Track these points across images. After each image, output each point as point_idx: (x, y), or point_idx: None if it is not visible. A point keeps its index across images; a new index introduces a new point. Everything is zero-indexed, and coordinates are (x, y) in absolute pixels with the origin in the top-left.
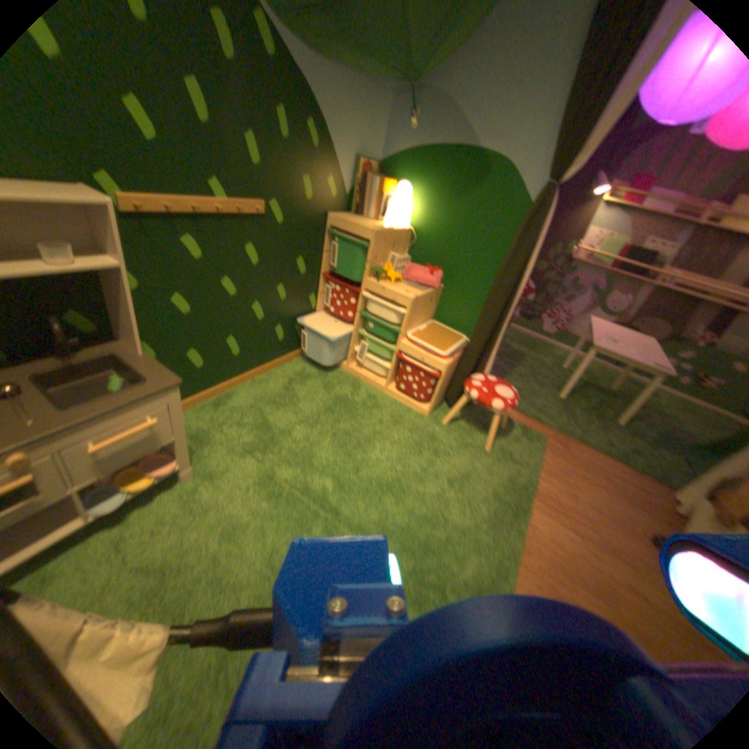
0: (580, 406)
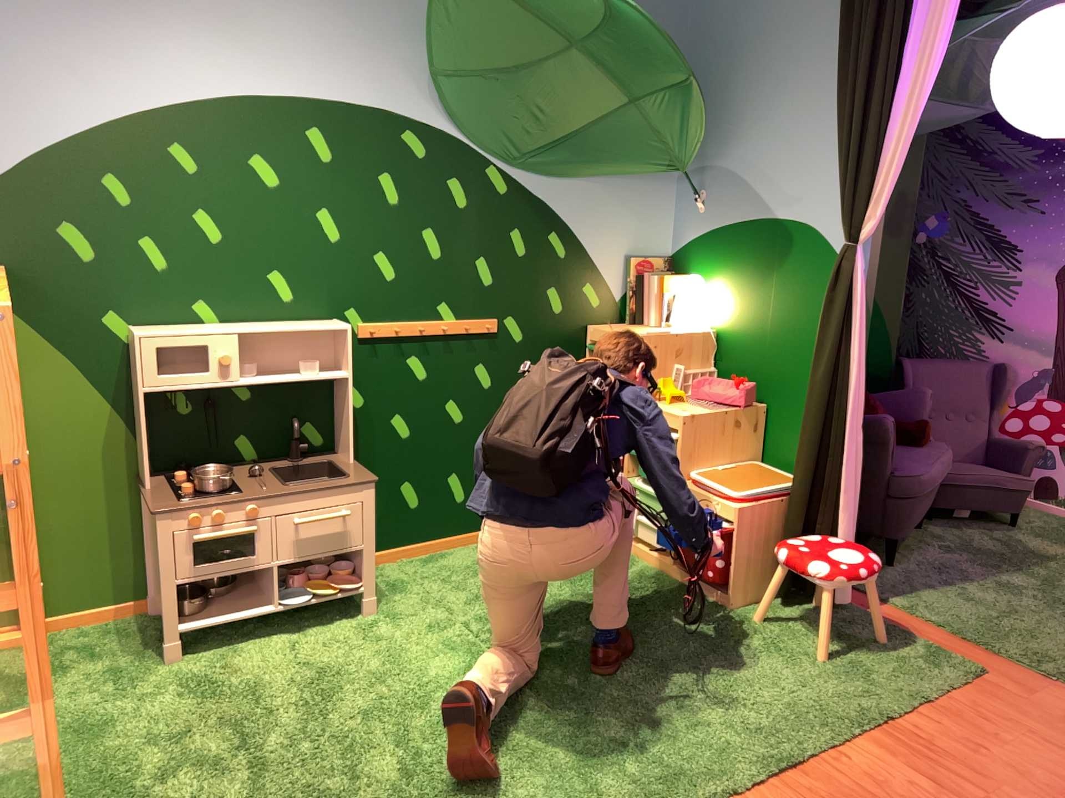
0: None
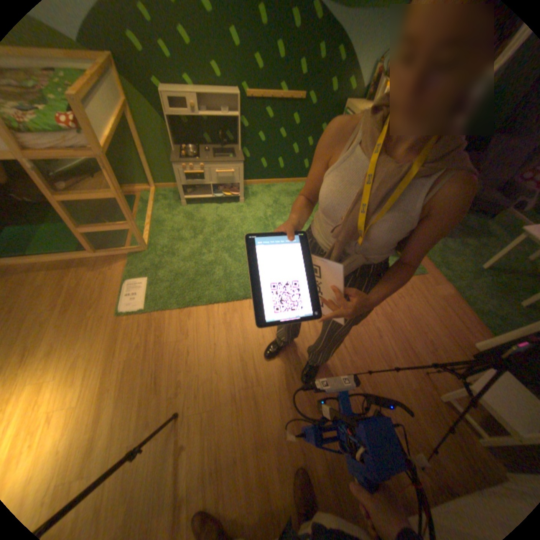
0: (493, 280)
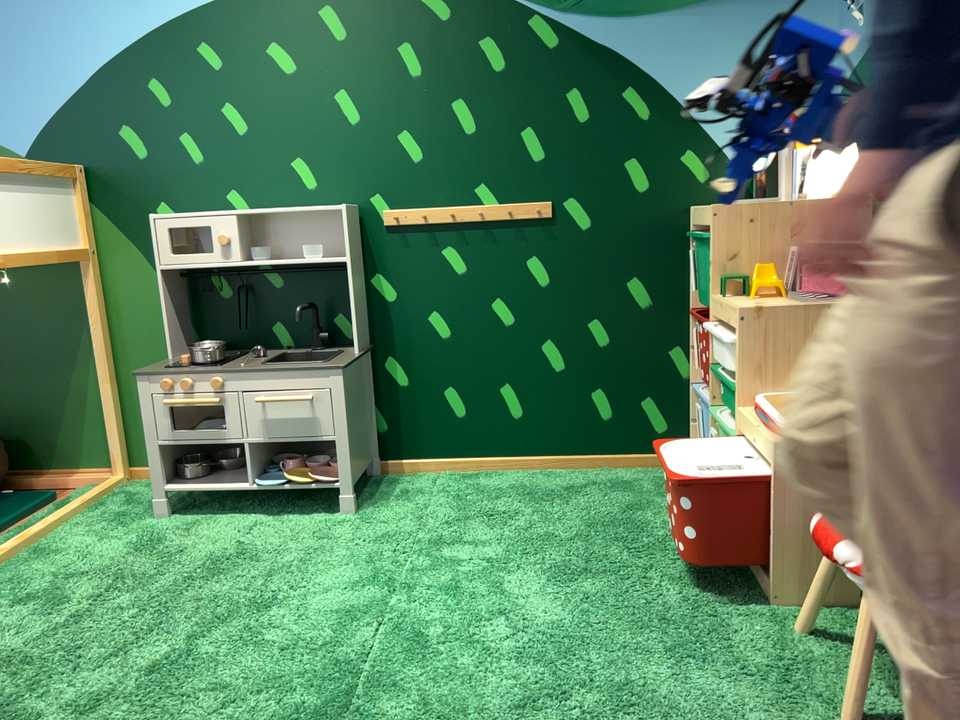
0: None
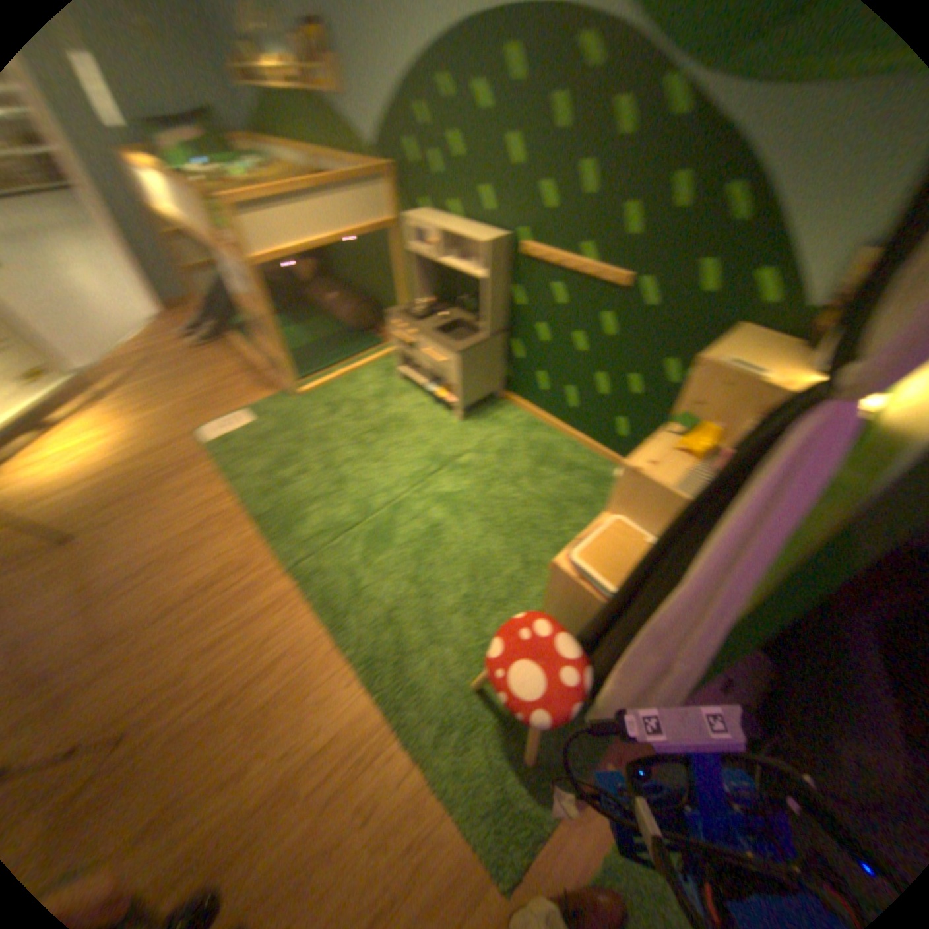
0: None
